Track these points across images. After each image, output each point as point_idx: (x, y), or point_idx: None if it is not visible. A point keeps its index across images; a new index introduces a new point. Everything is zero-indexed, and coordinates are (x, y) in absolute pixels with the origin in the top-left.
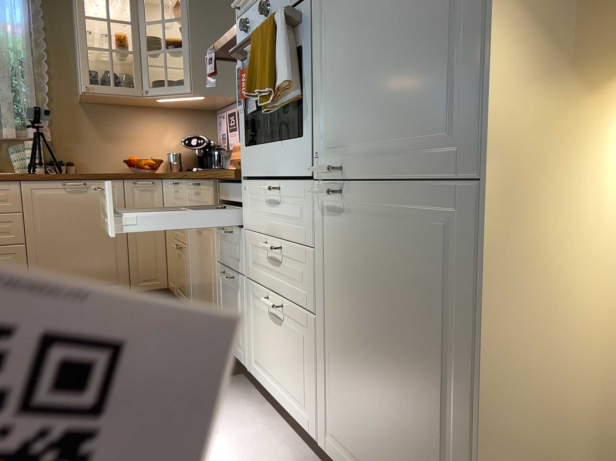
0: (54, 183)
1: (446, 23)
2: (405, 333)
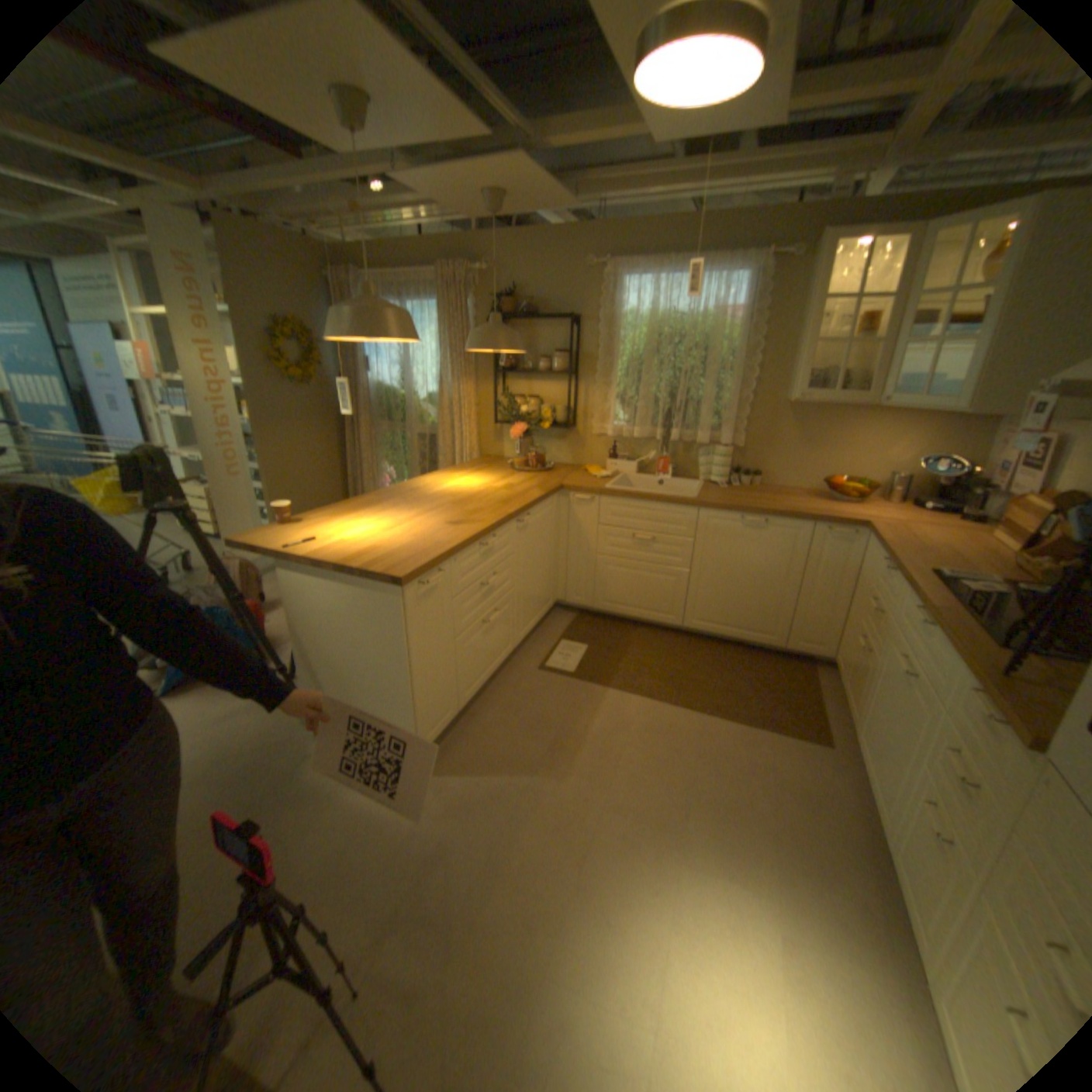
0: (731, 515)
1: None
2: None
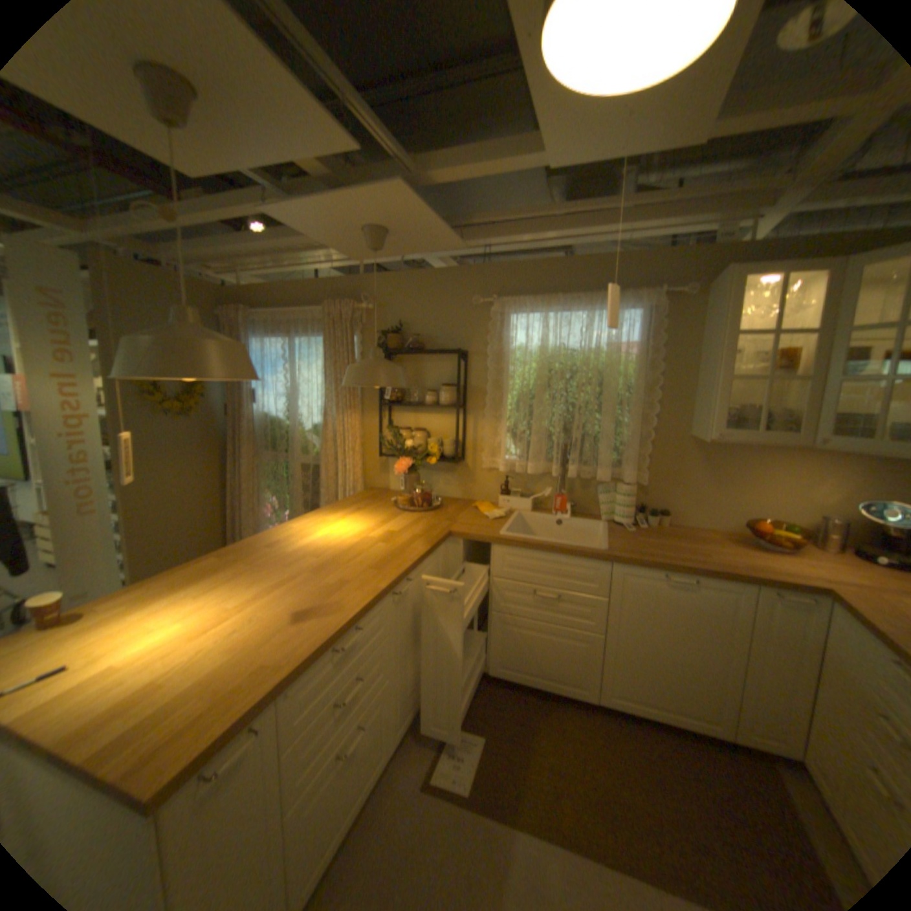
0: (654, 573)
1: None
2: None
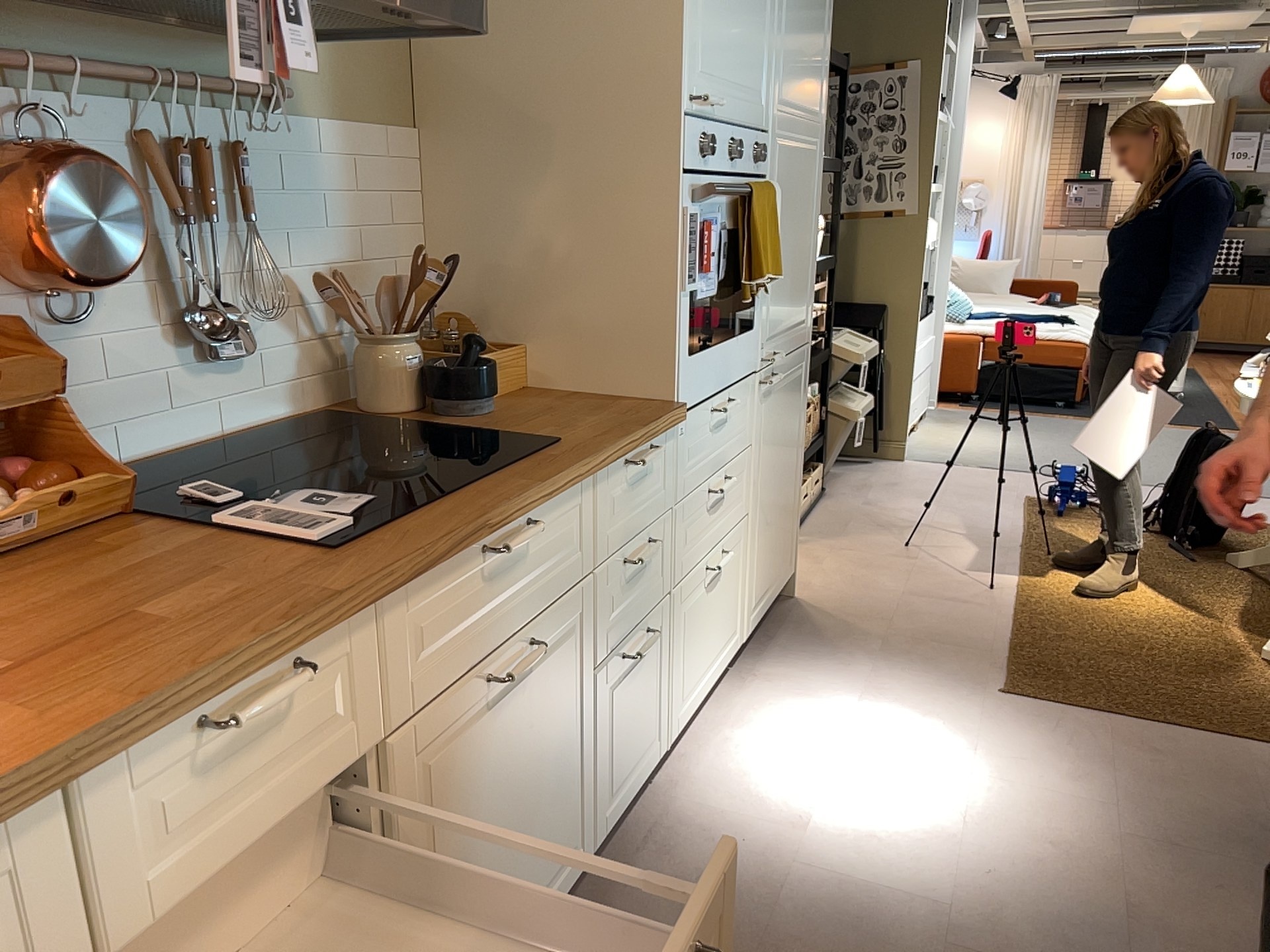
0: None
1: (808, 254)
2: (788, 453)
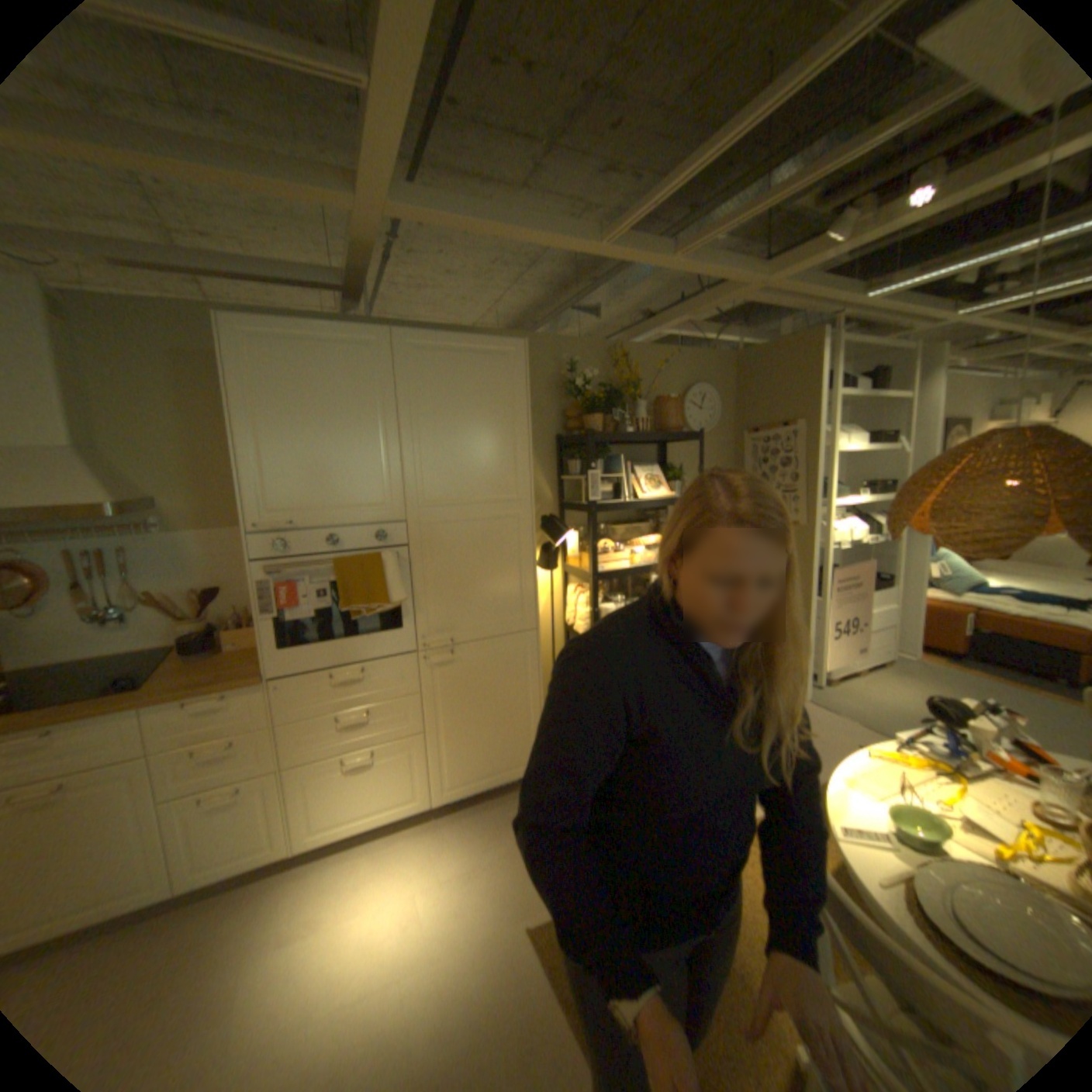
0: None
1: (512, 579)
2: (499, 699)
